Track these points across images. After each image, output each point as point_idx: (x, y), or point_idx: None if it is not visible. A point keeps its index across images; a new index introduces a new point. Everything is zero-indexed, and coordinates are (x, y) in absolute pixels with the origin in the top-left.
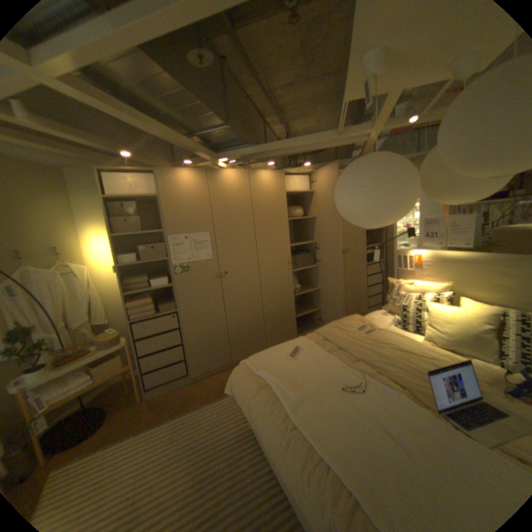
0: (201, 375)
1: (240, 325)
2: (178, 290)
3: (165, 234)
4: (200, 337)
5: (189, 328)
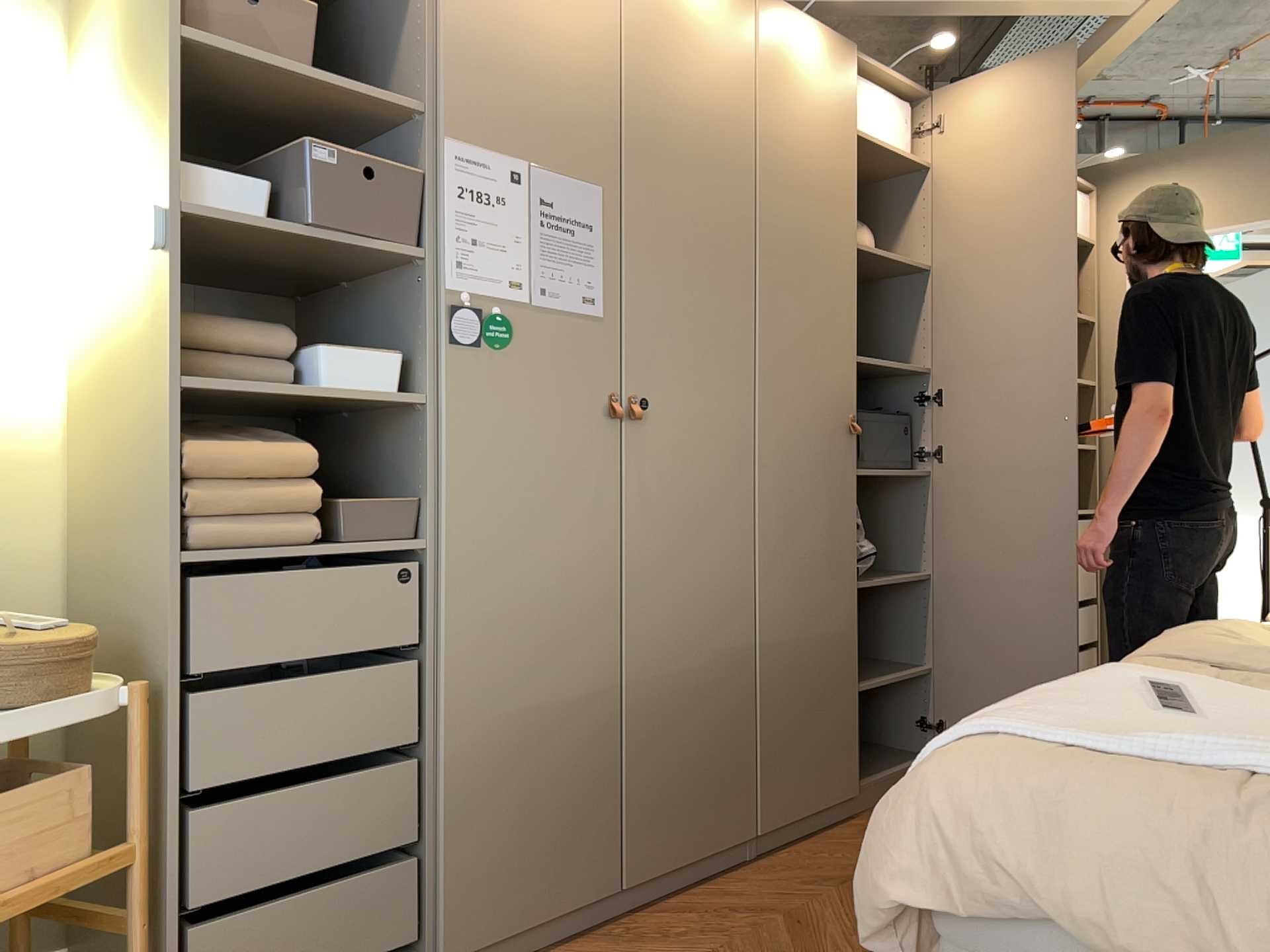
0: (488, 946)
1: (672, 683)
2: (449, 429)
3: (434, 127)
4: (508, 718)
5: (466, 653)
